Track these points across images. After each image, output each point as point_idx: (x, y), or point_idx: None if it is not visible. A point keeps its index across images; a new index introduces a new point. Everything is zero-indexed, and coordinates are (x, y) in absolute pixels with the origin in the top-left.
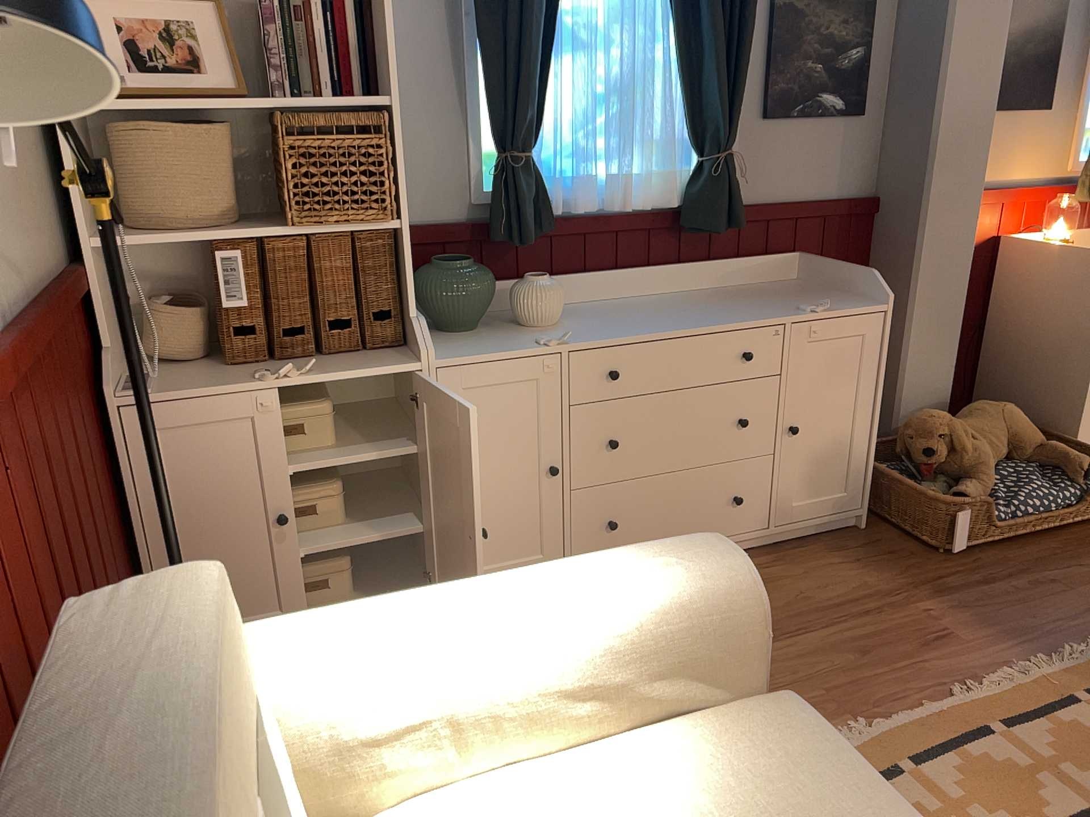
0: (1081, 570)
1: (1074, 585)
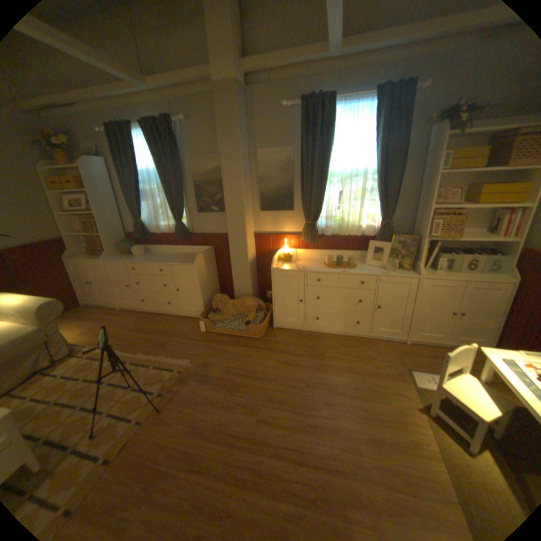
0: (220, 347)
1: (209, 350)
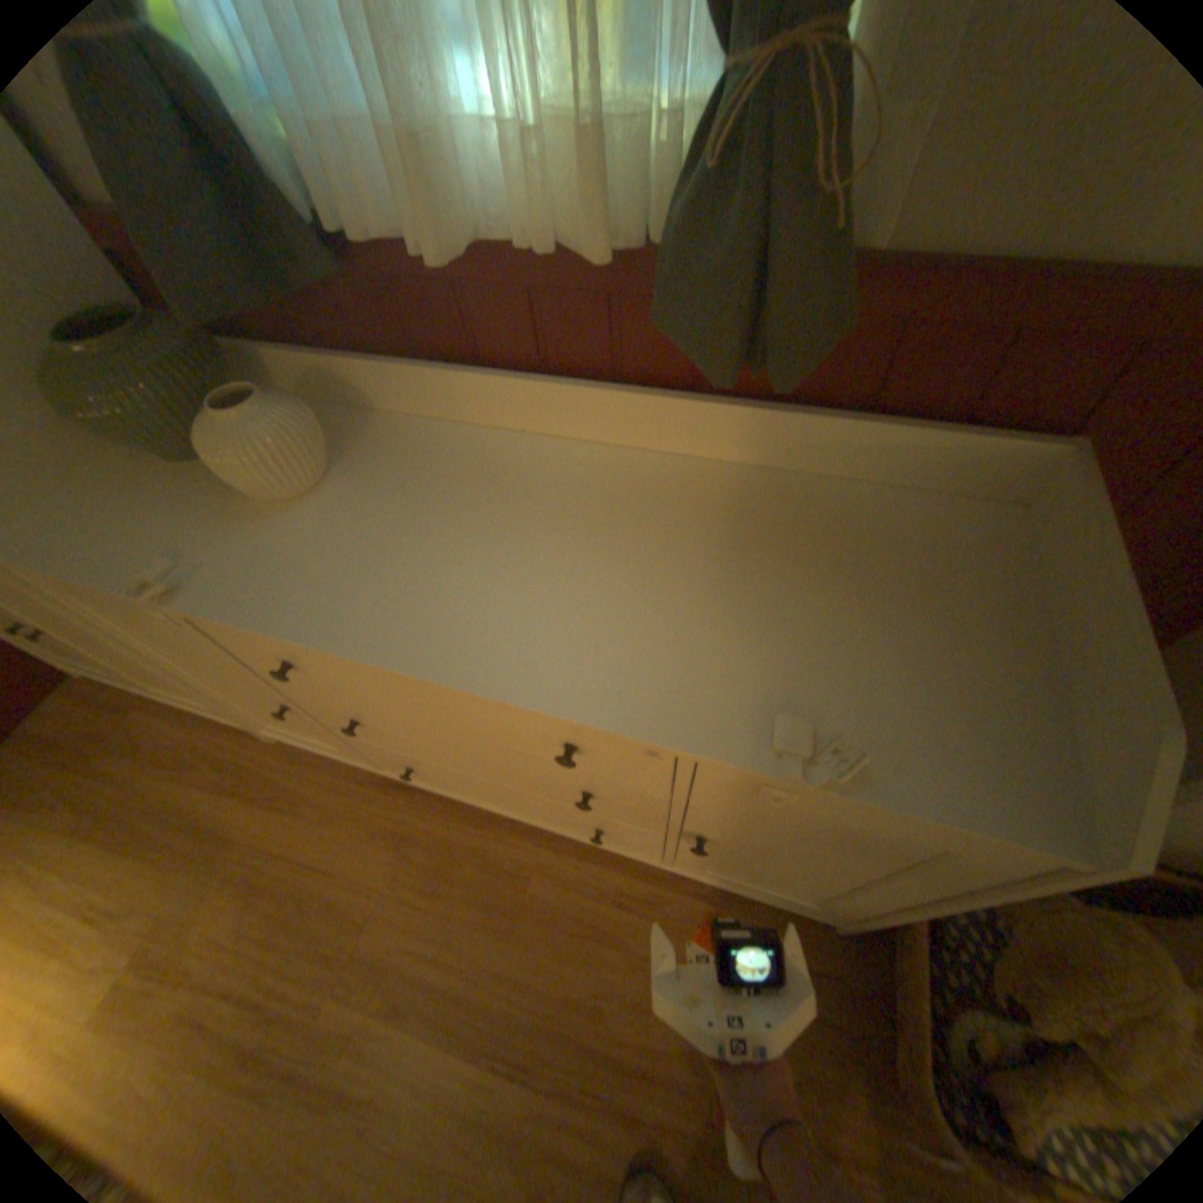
0: None
1: None
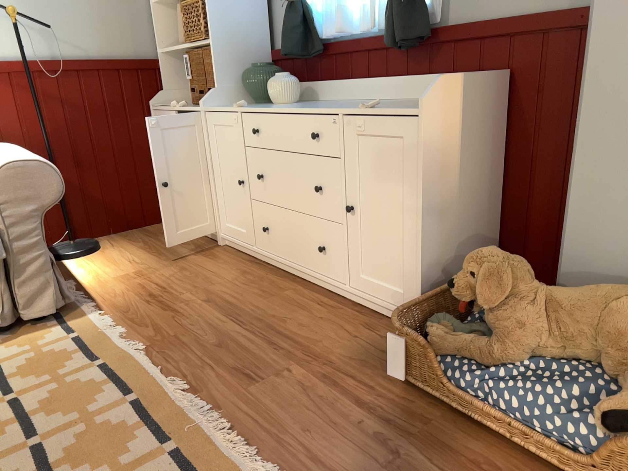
0: None
1: None
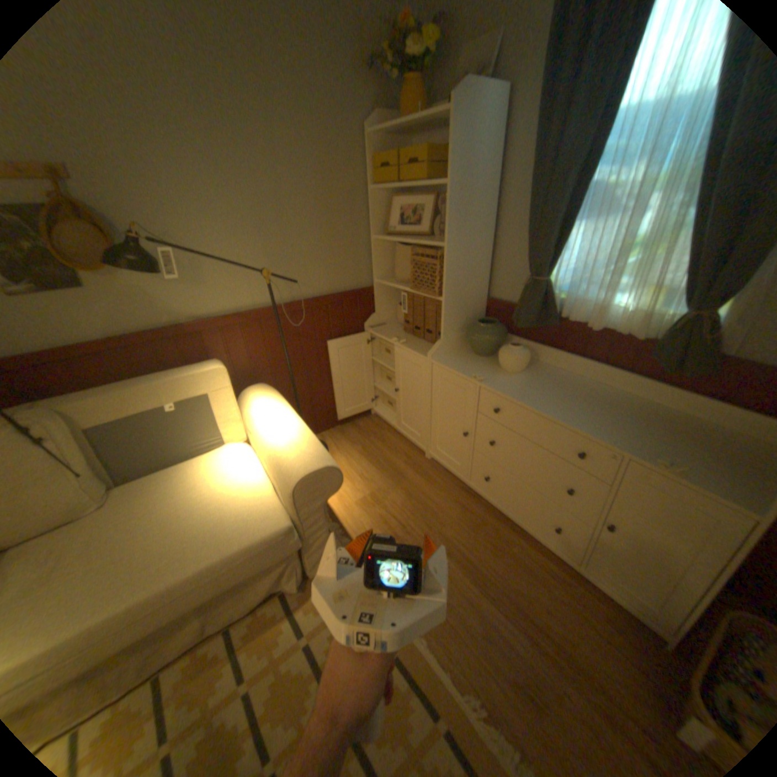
0: None
1: None
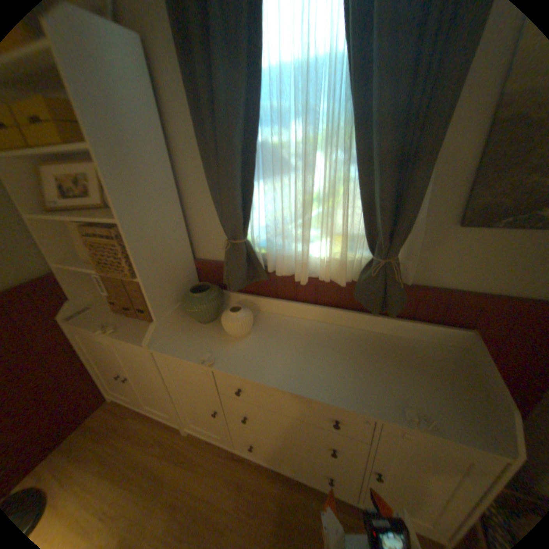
0: None
1: None
